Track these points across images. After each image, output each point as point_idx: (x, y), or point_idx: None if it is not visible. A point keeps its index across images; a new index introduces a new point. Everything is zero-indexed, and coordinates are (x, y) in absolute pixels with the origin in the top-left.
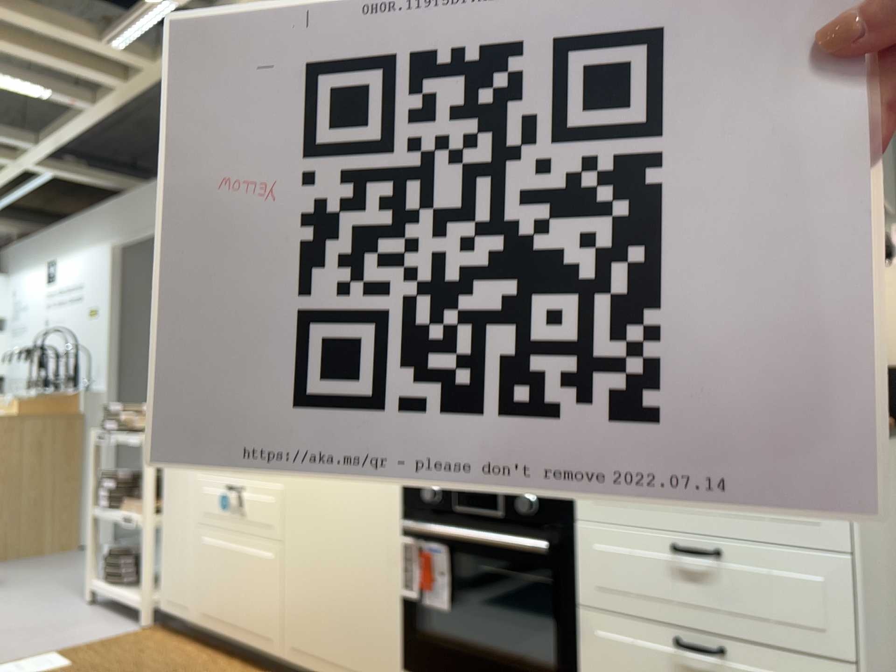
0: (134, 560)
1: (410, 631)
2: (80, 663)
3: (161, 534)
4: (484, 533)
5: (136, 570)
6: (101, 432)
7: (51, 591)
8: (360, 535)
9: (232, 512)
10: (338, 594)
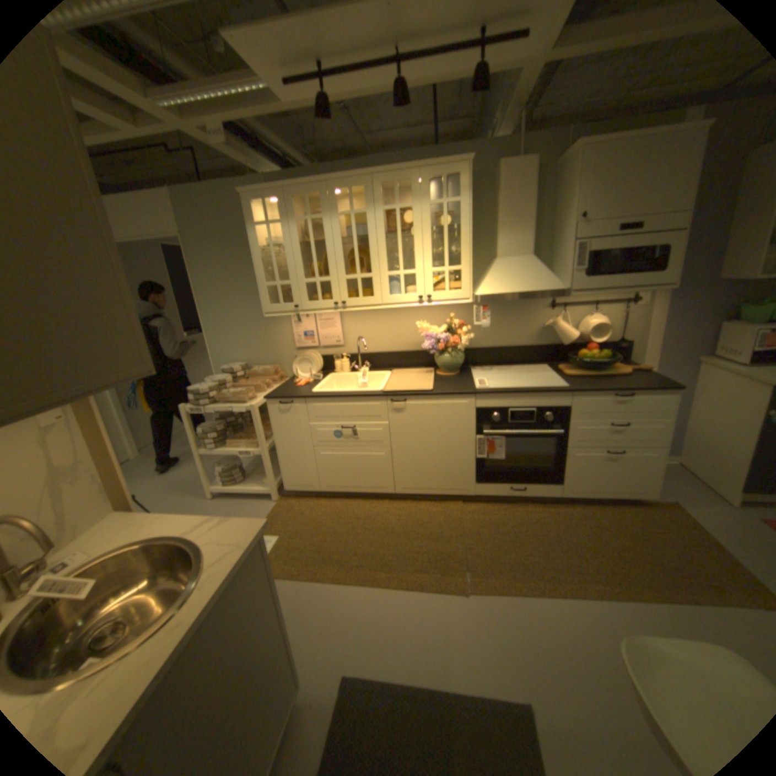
0: (238, 469)
1: (481, 469)
2: (283, 533)
3: (279, 455)
4: (525, 429)
5: (241, 473)
6: (188, 405)
7: (167, 499)
8: (450, 438)
9: (348, 438)
10: (436, 463)
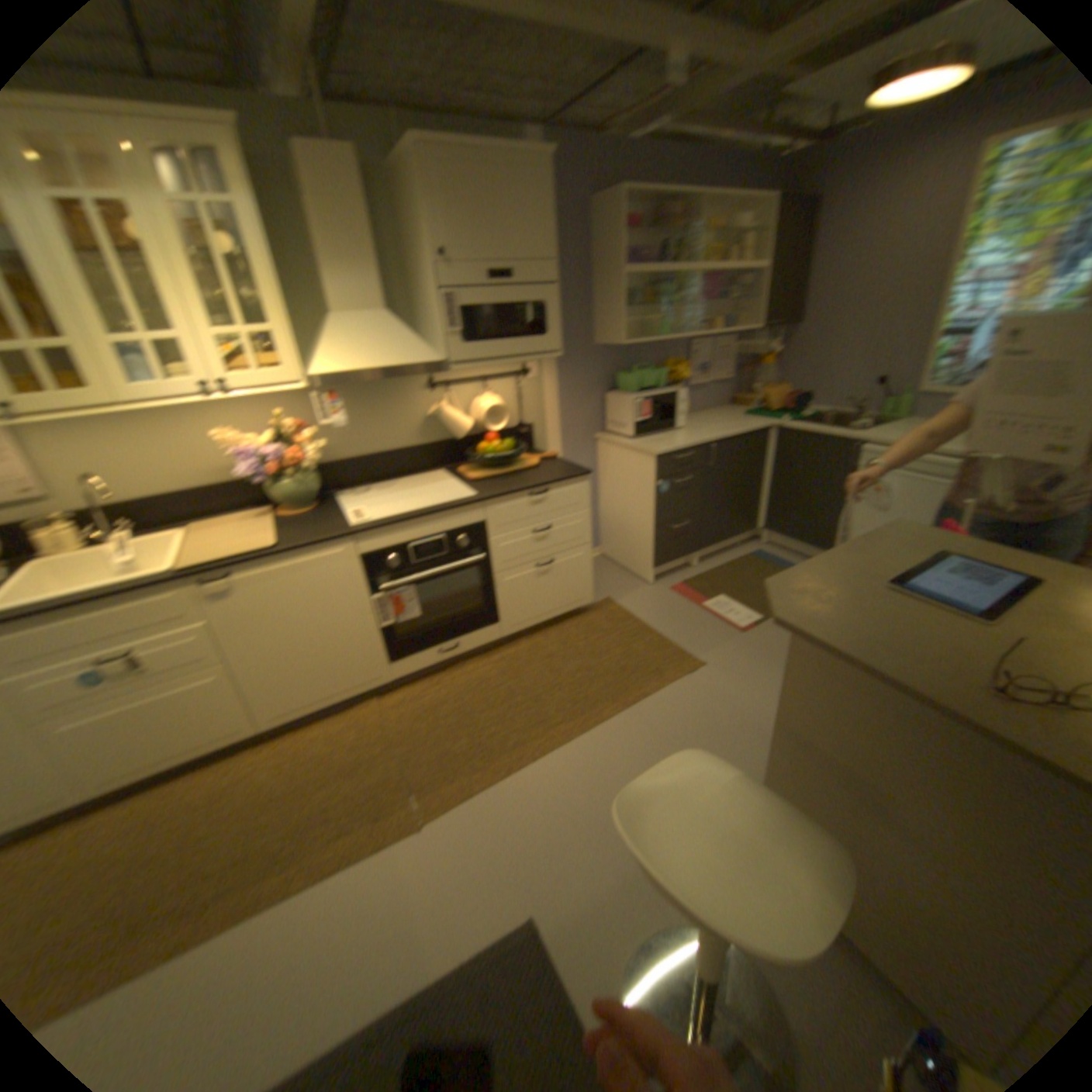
0: None
1: (388, 643)
2: None
3: None
4: (434, 568)
5: None
6: None
7: None
8: (327, 615)
9: (113, 684)
10: (314, 661)
